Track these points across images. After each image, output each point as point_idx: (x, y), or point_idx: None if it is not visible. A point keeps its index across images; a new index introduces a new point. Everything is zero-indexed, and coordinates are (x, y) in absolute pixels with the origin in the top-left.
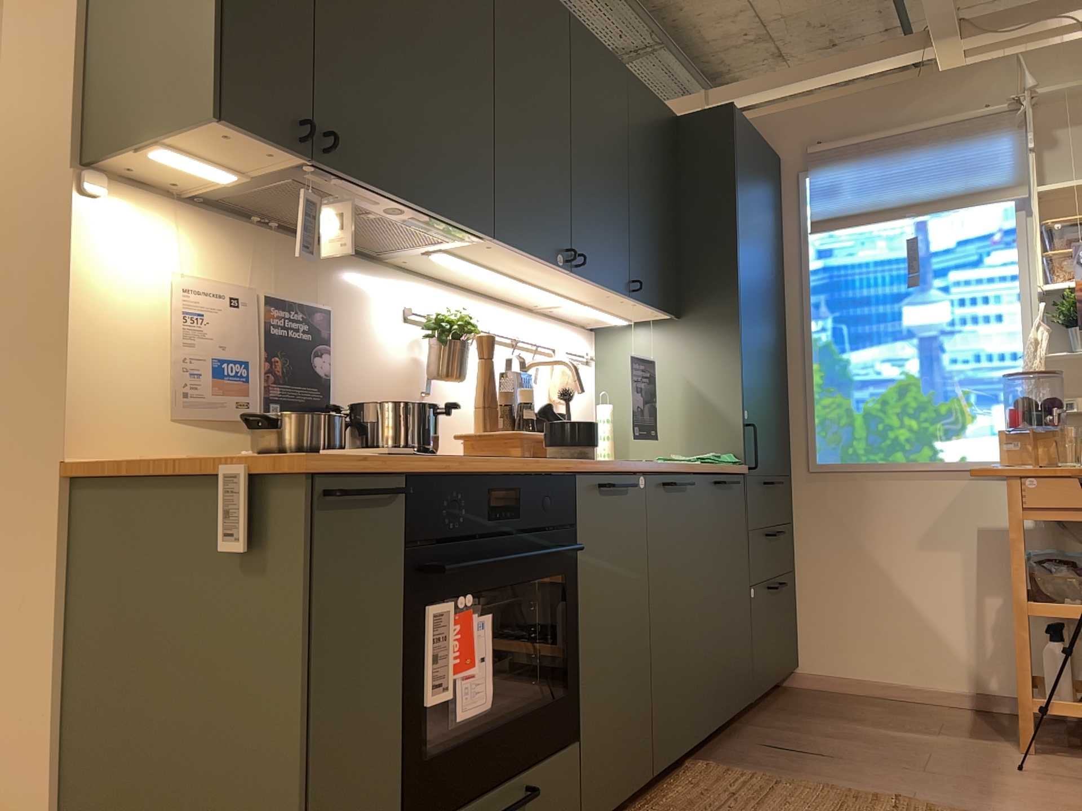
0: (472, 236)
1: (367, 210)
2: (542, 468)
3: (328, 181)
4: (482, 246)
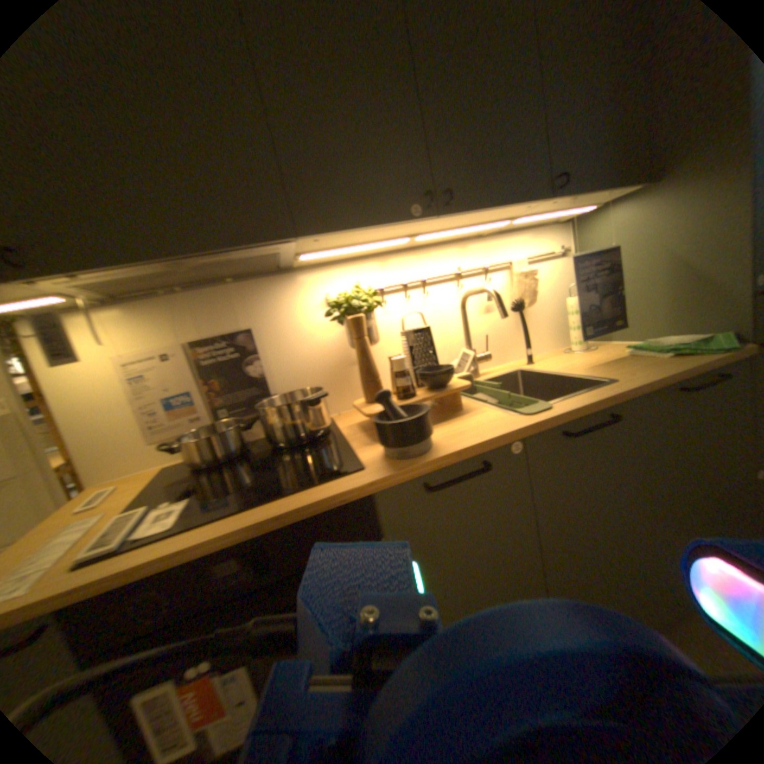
0: (283, 242)
1: (174, 268)
2: (306, 506)
3: (71, 280)
4: (313, 241)
